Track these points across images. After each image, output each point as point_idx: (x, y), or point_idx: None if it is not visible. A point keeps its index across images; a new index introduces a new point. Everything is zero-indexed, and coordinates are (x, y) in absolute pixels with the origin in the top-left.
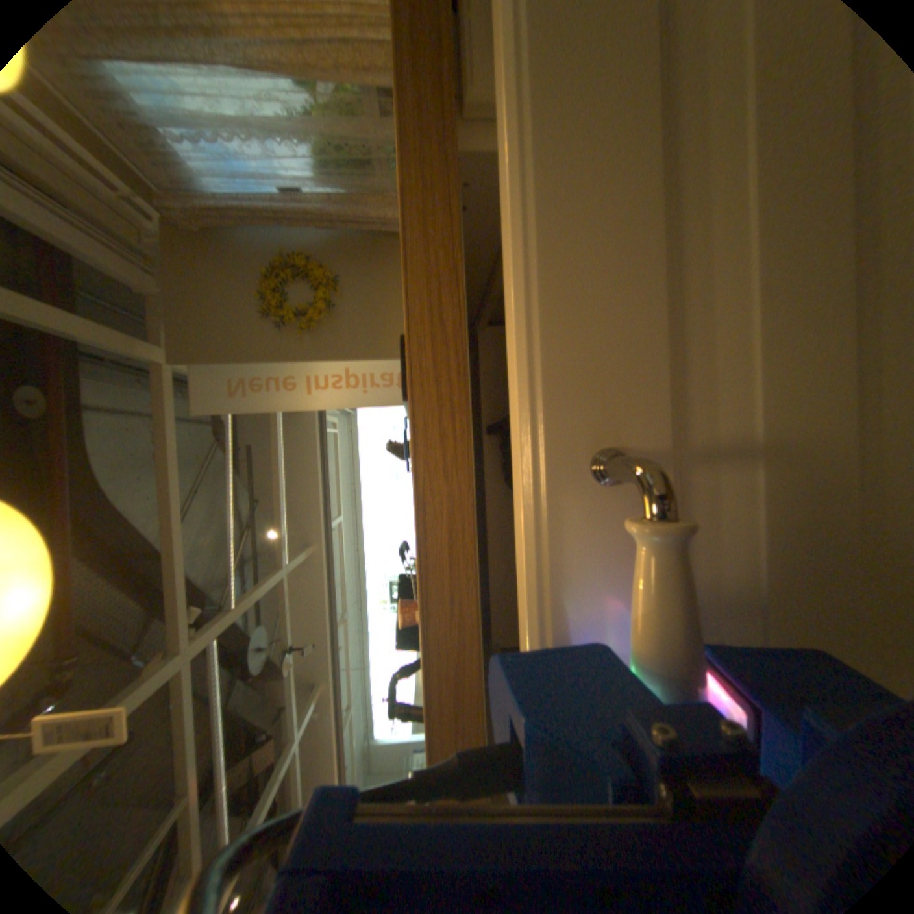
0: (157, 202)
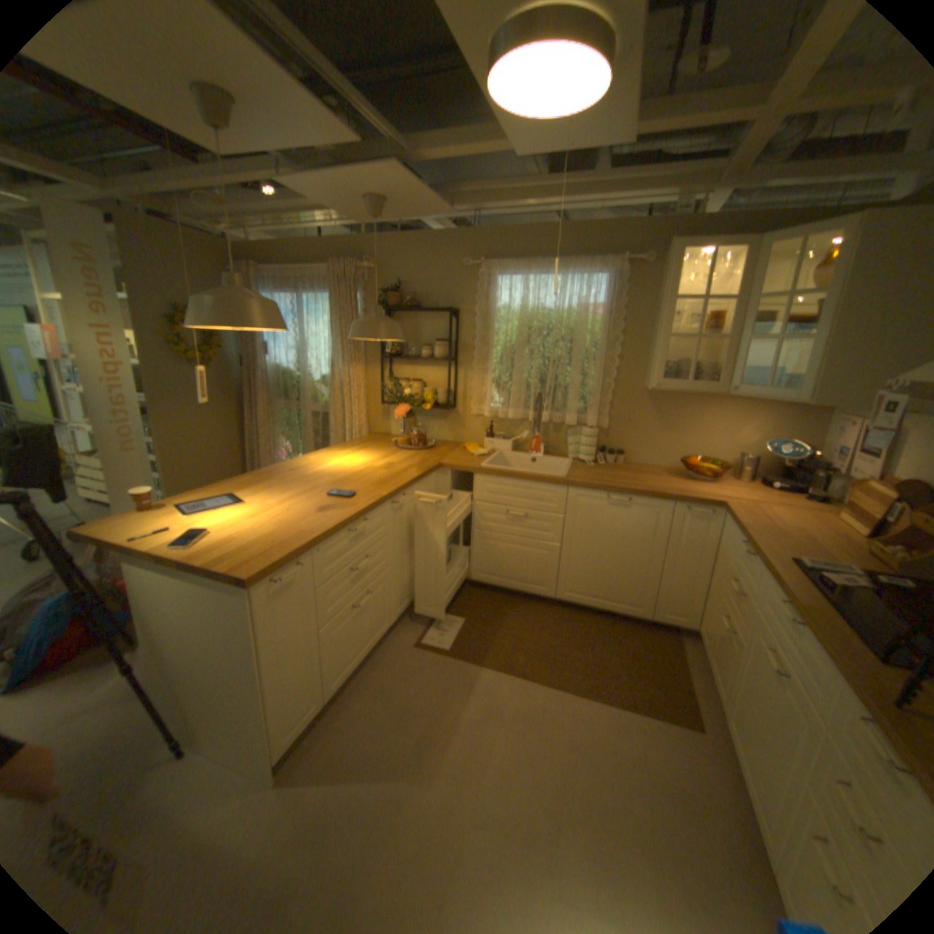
0: (240, 253)
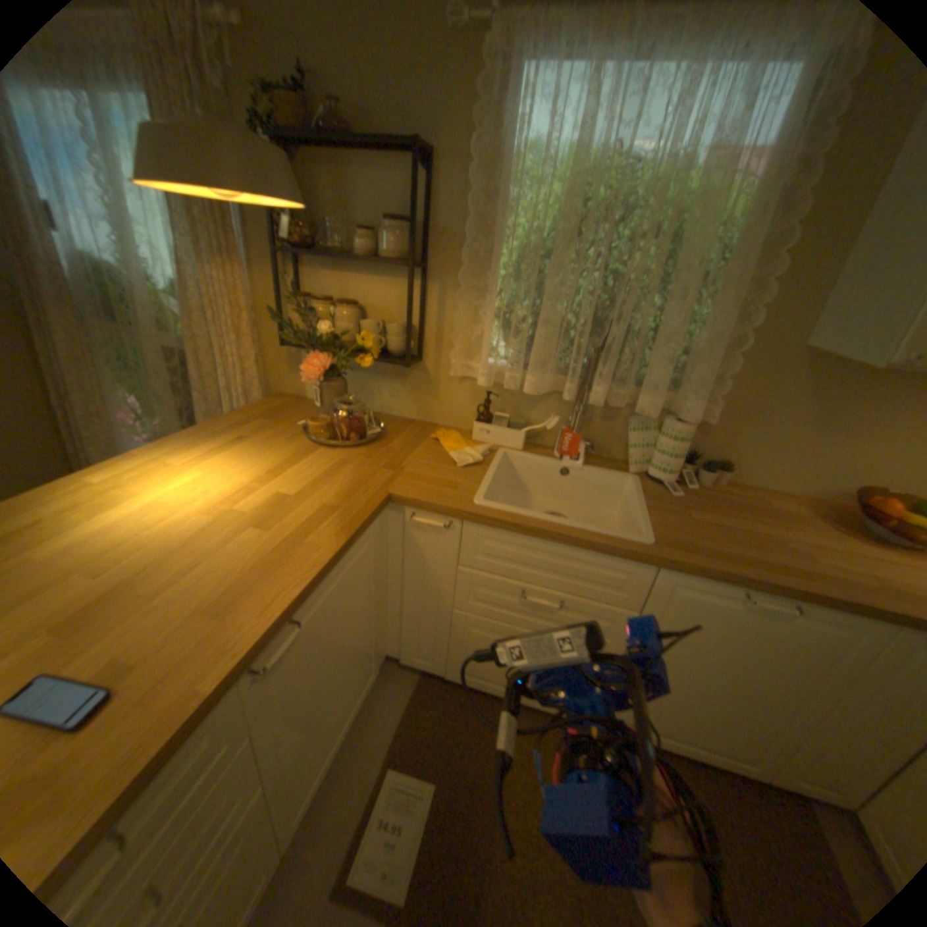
0: None
